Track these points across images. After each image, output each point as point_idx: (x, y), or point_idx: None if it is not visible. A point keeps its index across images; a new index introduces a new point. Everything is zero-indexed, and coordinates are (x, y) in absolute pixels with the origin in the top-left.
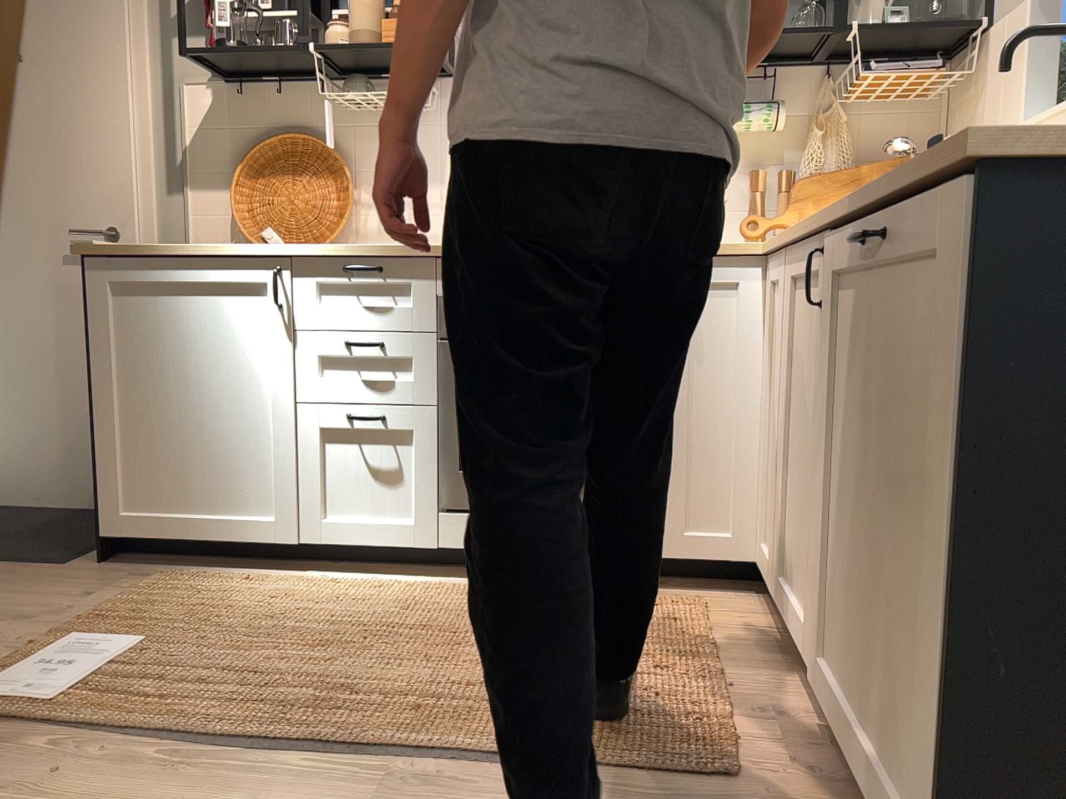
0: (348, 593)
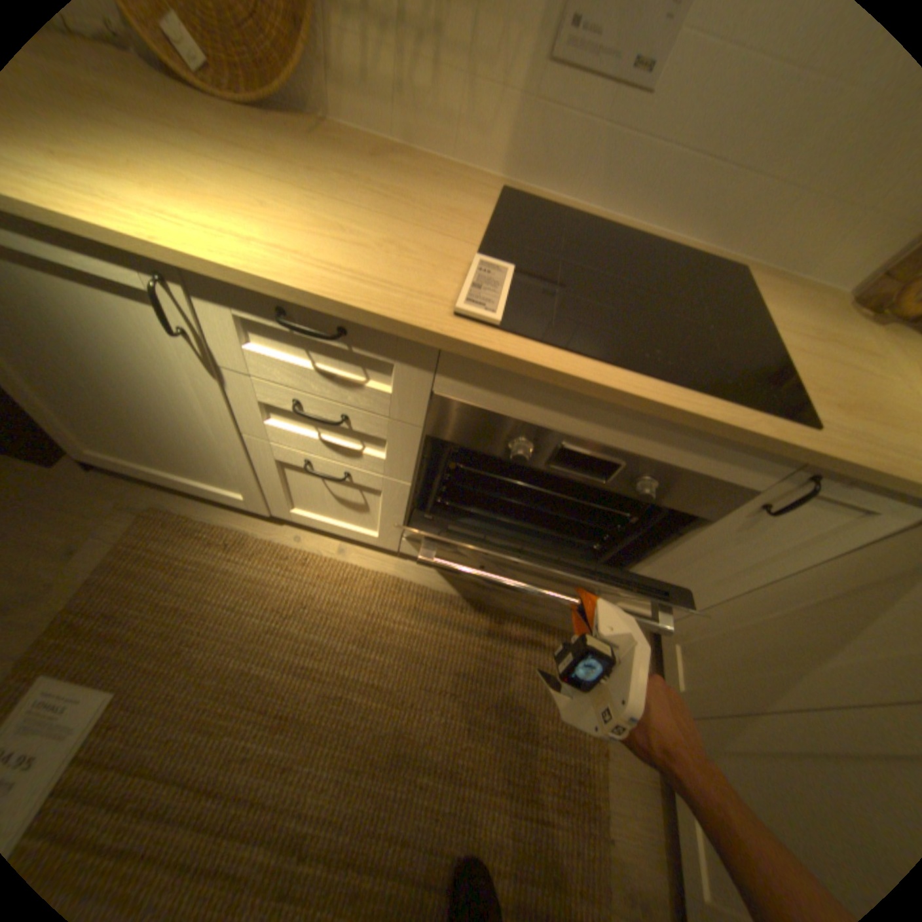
0: (315, 589)
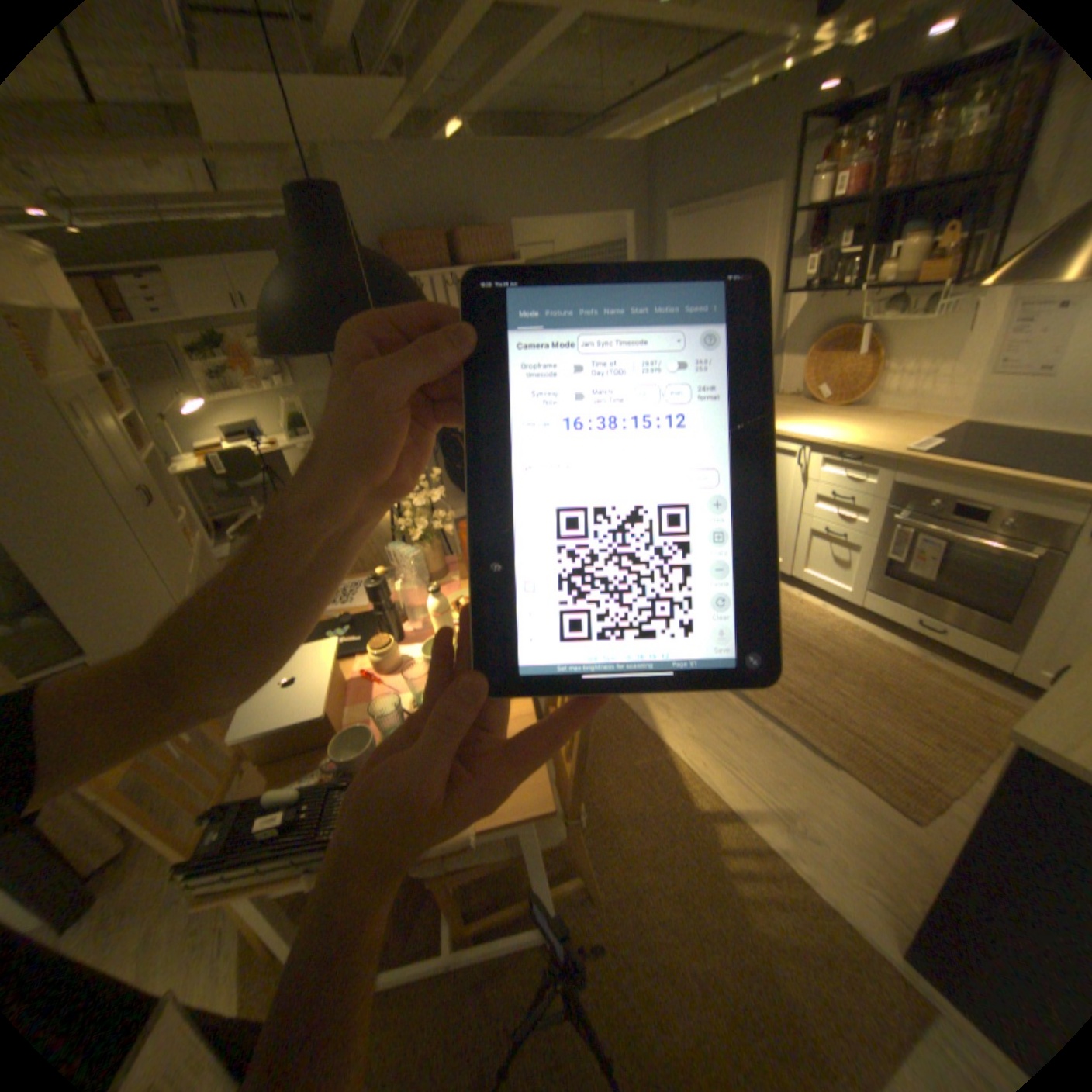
0: (803, 612)
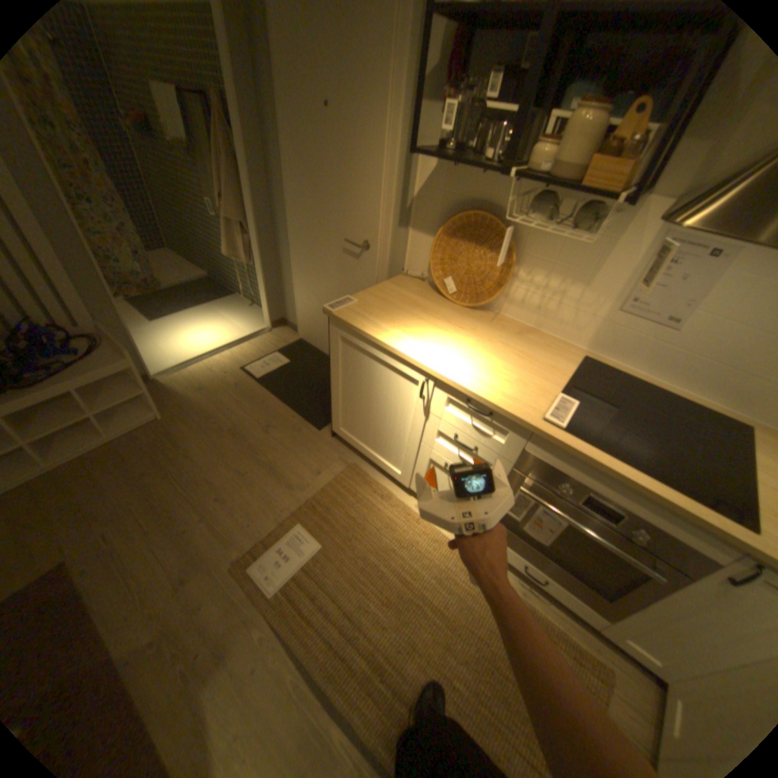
0: (420, 539)
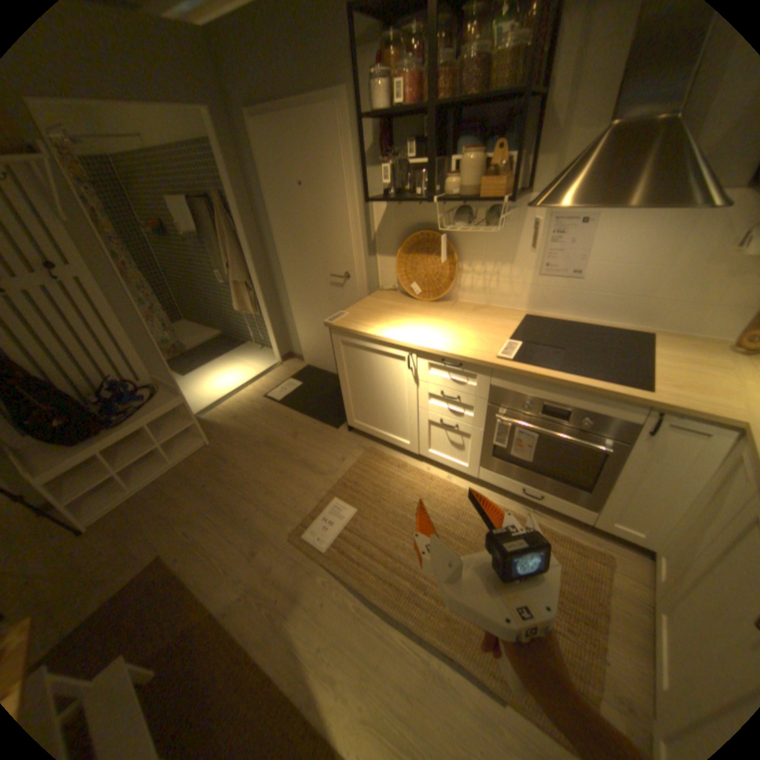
0: (435, 491)
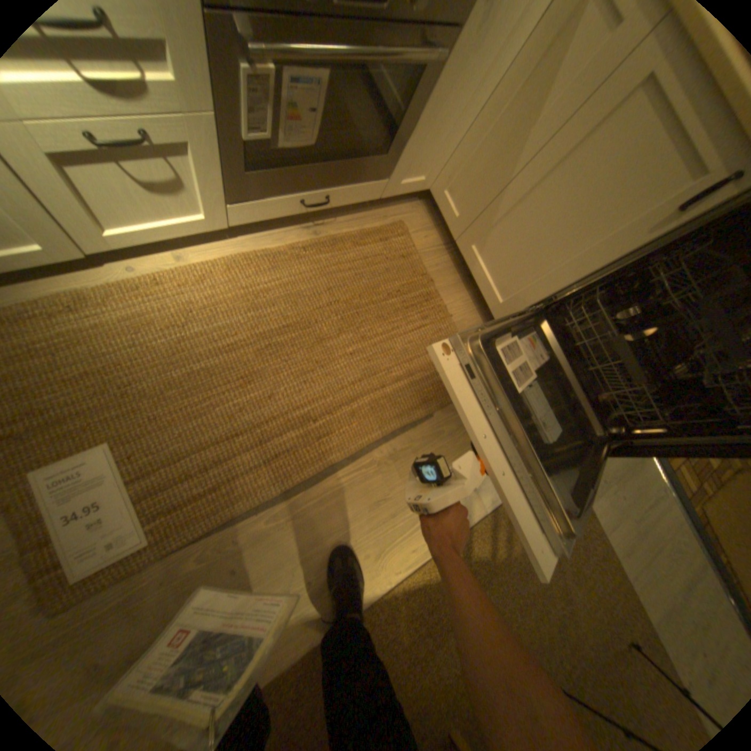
0: (186, 295)
